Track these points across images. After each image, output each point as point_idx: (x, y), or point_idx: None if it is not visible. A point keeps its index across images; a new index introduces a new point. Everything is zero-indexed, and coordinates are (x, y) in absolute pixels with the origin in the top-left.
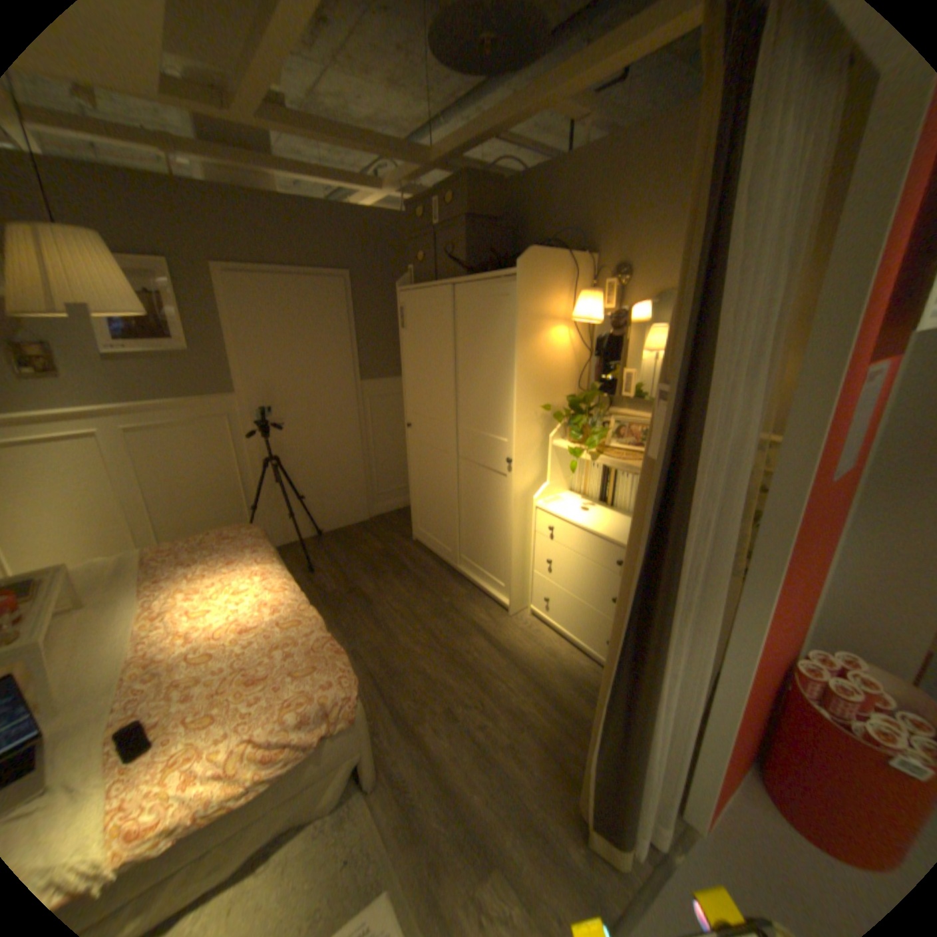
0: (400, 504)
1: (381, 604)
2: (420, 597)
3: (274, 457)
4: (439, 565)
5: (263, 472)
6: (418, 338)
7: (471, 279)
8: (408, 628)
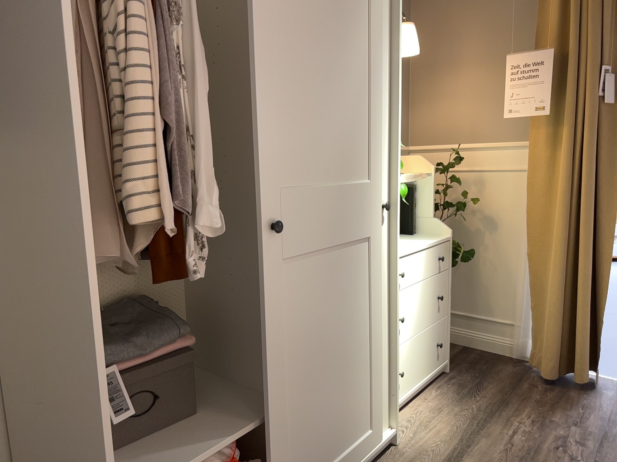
0: None
1: None
2: None
3: None
4: None
5: None
6: None
7: None
8: None
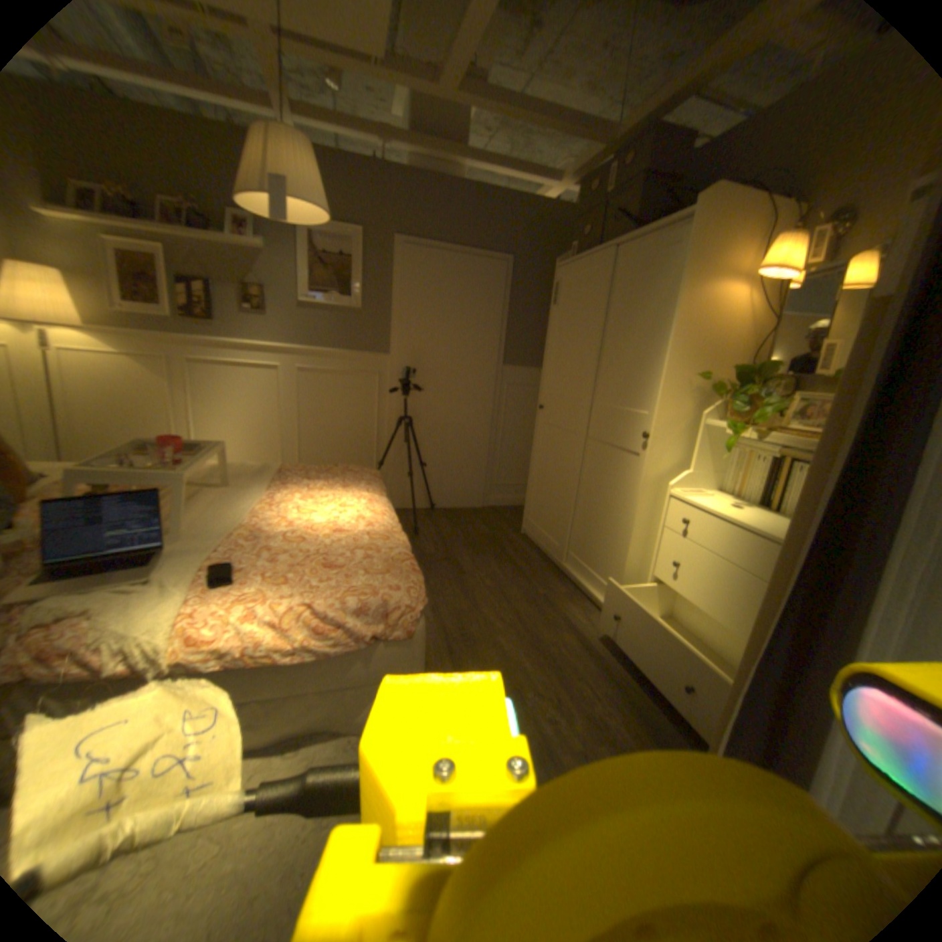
0: (515, 501)
1: (472, 576)
2: (514, 581)
3: (407, 420)
4: (542, 559)
5: (395, 432)
6: (568, 311)
7: (639, 232)
8: (494, 604)
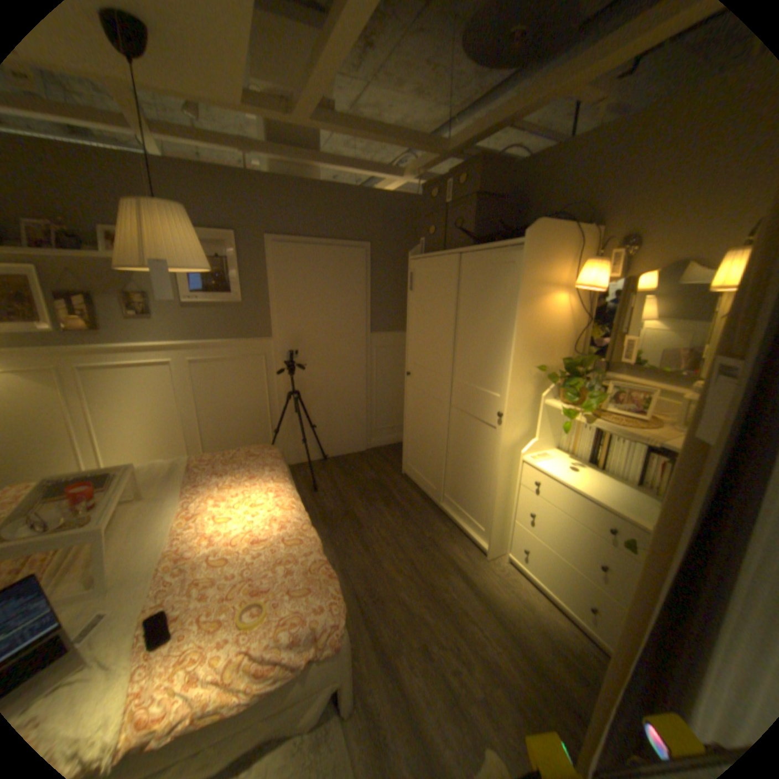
0: (393, 440)
1: (370, 529)
2: (405, 527)
3: (296, 391)
4: (424, 499)
5: (286, 402)
6: (424, 299)
7: (478, 248)
8: (393, 557)
